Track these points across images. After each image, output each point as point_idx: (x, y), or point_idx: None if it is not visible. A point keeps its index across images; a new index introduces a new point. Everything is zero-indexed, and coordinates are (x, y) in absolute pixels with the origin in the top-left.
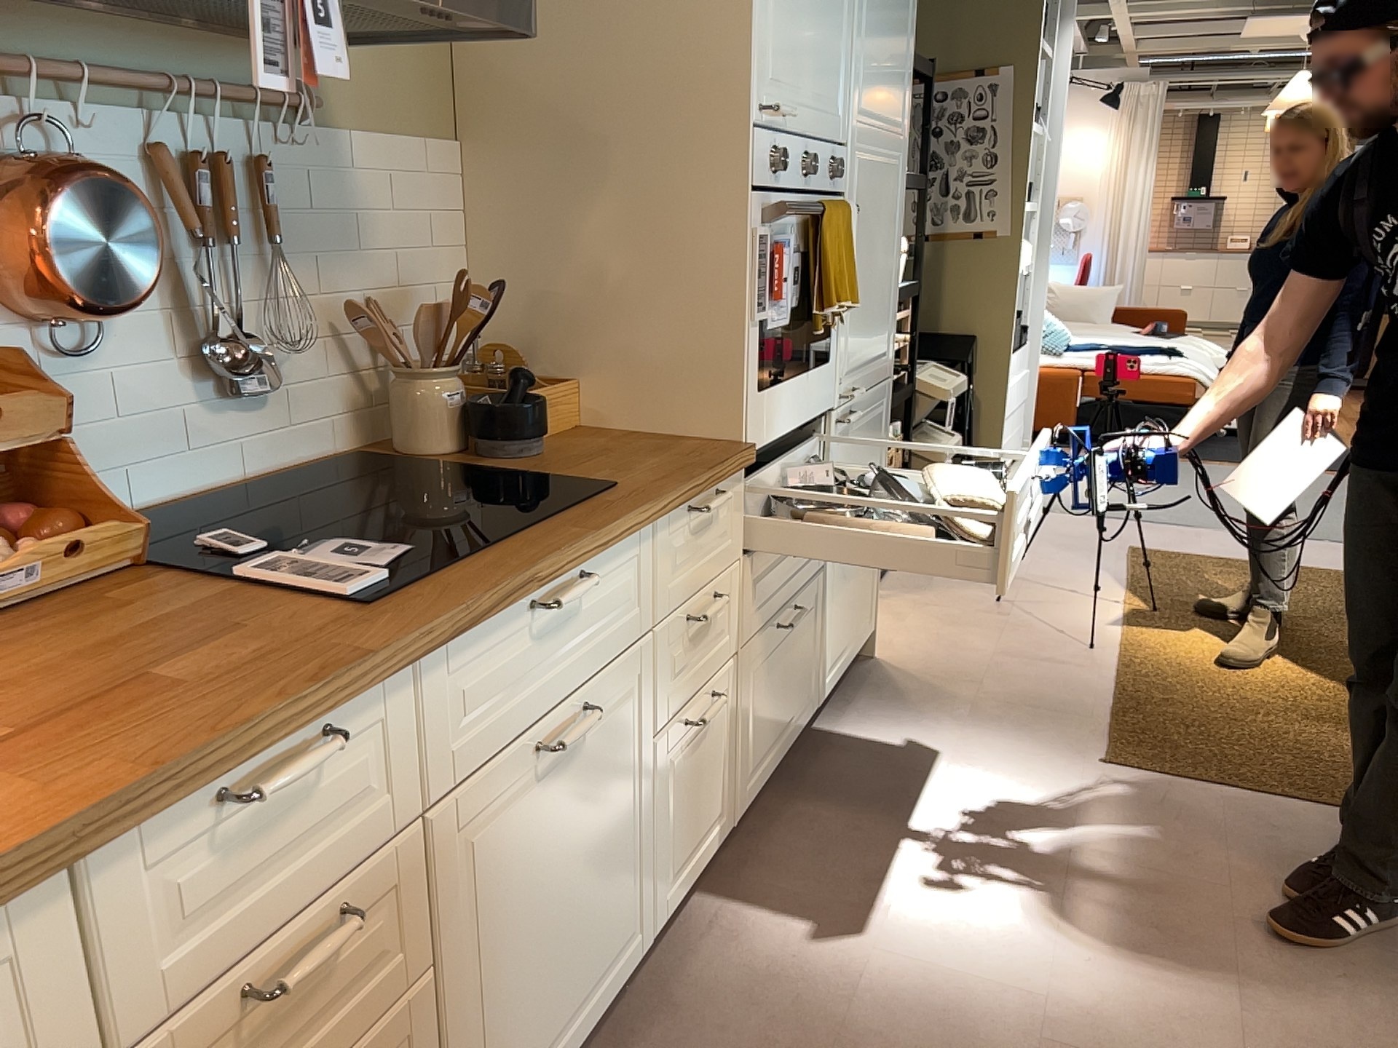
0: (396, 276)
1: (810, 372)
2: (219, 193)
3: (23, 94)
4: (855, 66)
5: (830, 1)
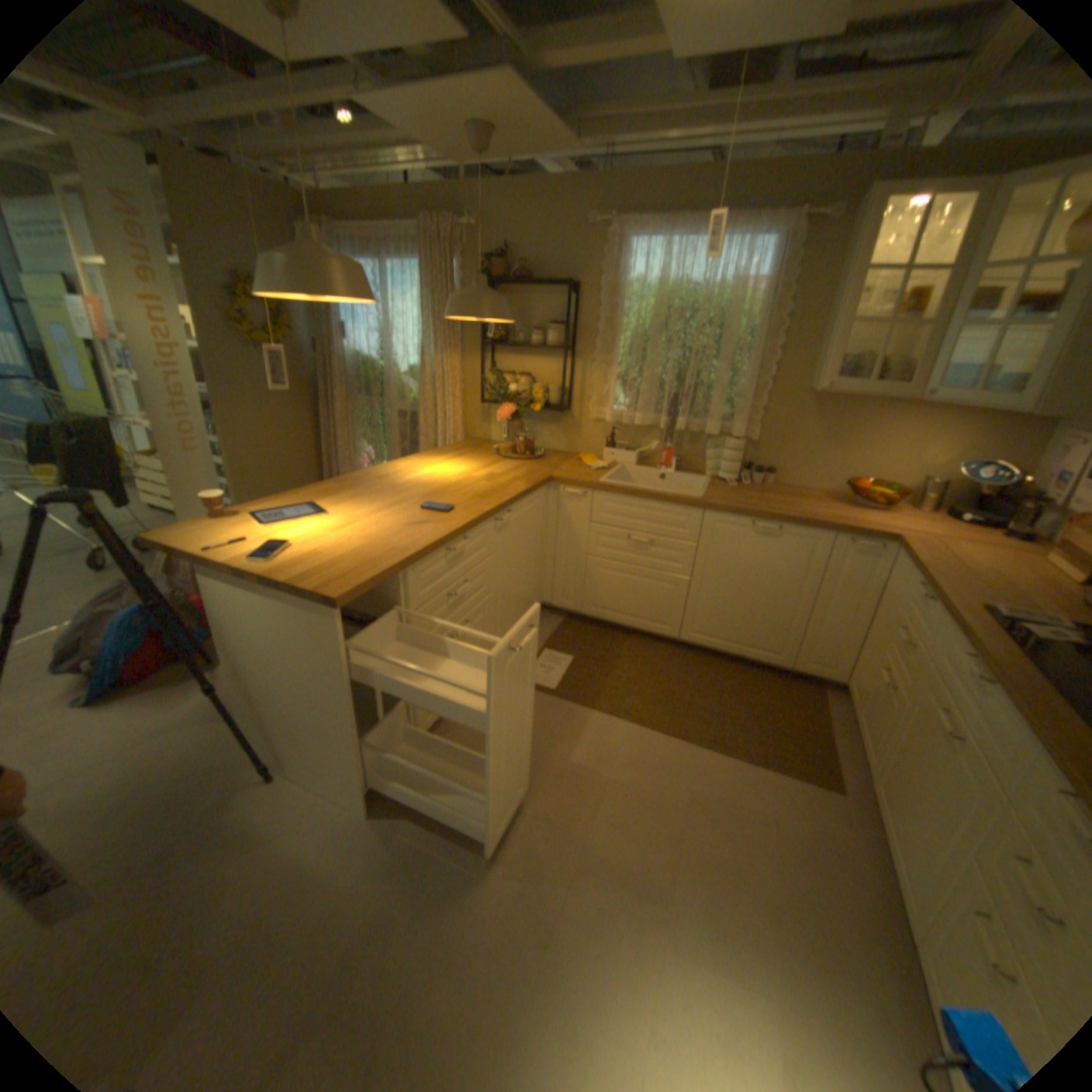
0: None
1: None
2: None
3: None
4: None
5: None
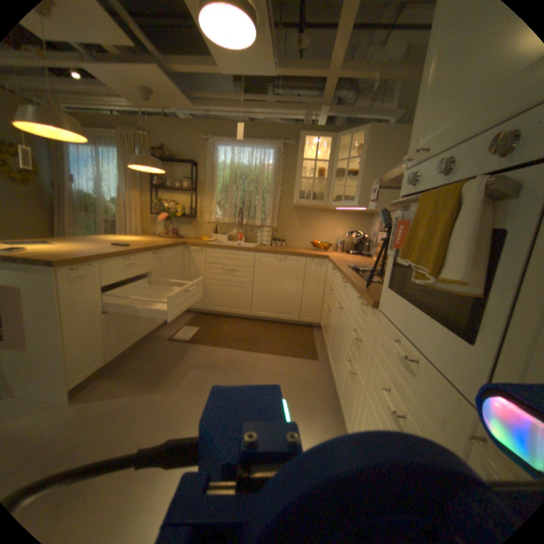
0: None
1: (434, 322)
2: None
3: None
4: None
5: None
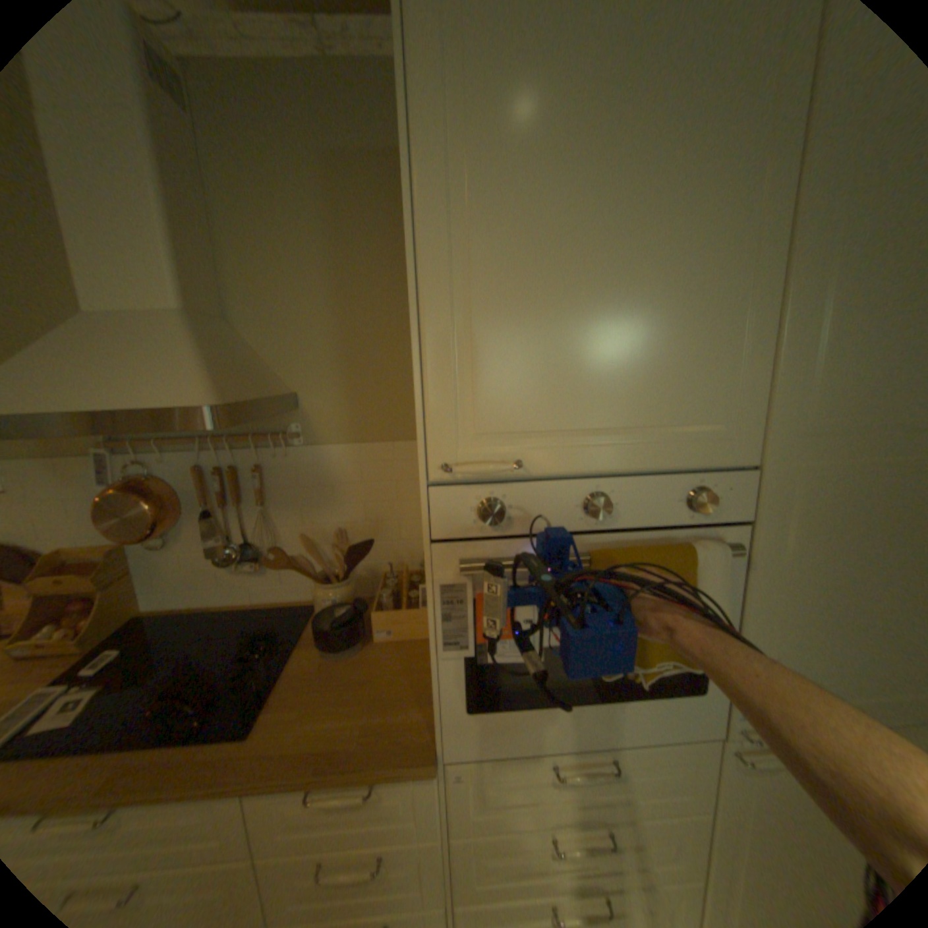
0: (359, 515)
1: (635, 702)
2: (222, 482)
3: (133, 450)
4: (790, 362)
5: (675, 302)
